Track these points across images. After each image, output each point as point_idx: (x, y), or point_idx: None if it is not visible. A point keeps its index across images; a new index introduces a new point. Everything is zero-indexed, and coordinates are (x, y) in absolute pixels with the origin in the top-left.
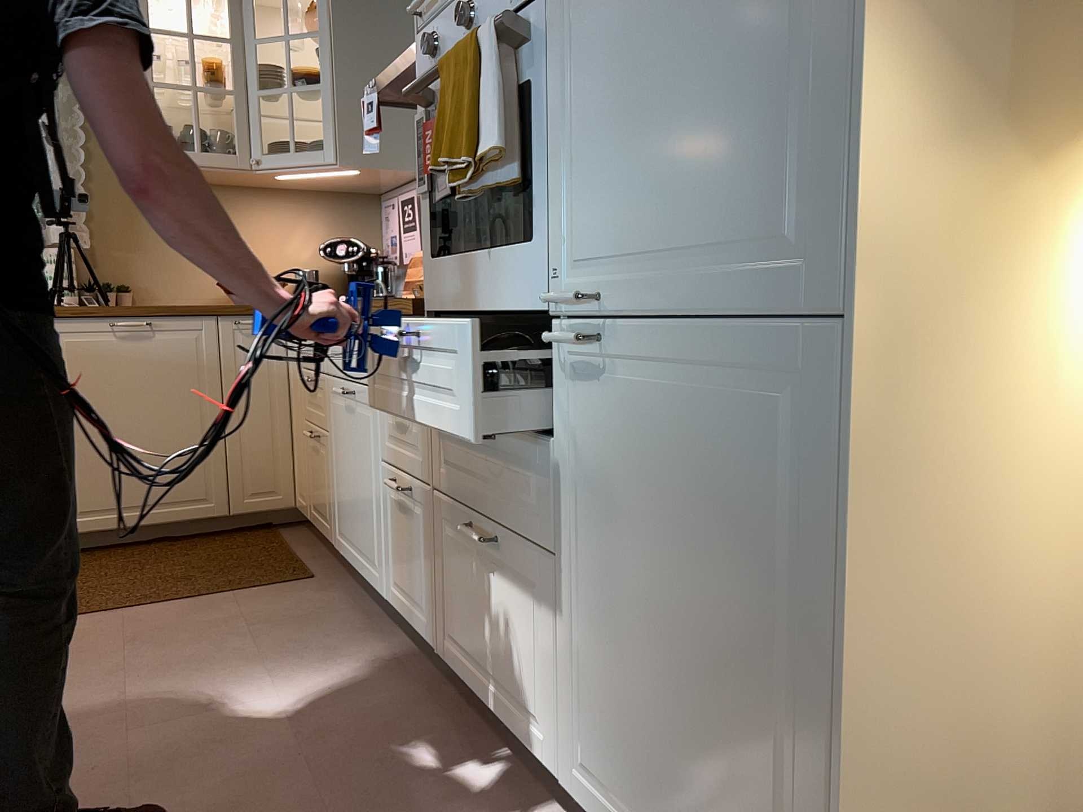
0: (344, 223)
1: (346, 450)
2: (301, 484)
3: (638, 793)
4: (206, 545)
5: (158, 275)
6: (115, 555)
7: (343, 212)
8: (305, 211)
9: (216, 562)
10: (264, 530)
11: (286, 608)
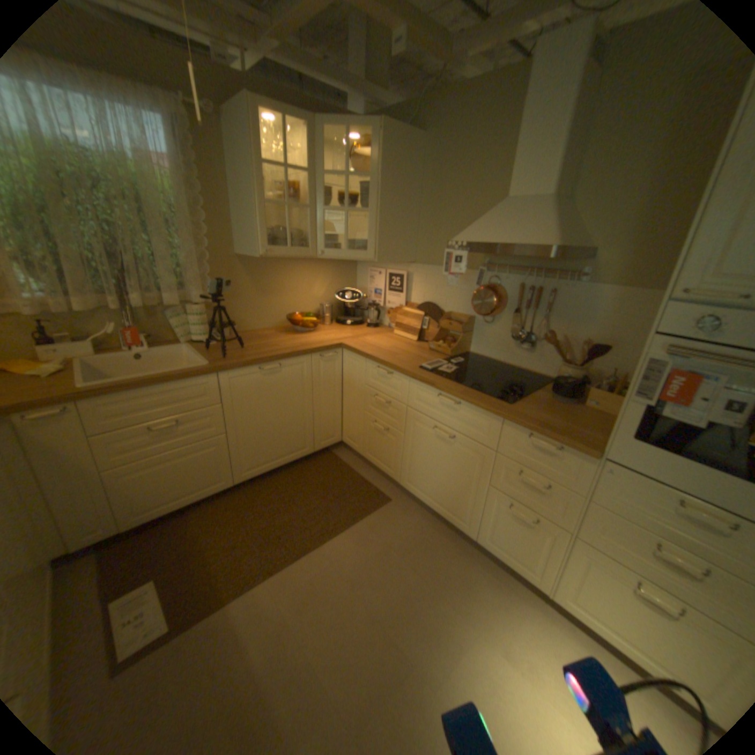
0: (338, 275)
1: (433, 455)
2: (353, 435)
3: None
4: (308, 471)
5: (247, 312)
6: (265, 487)
7: (338, 269)
8: (321, 269)
9: (328, 489)
10: (326, 452)
11: (402, 532)
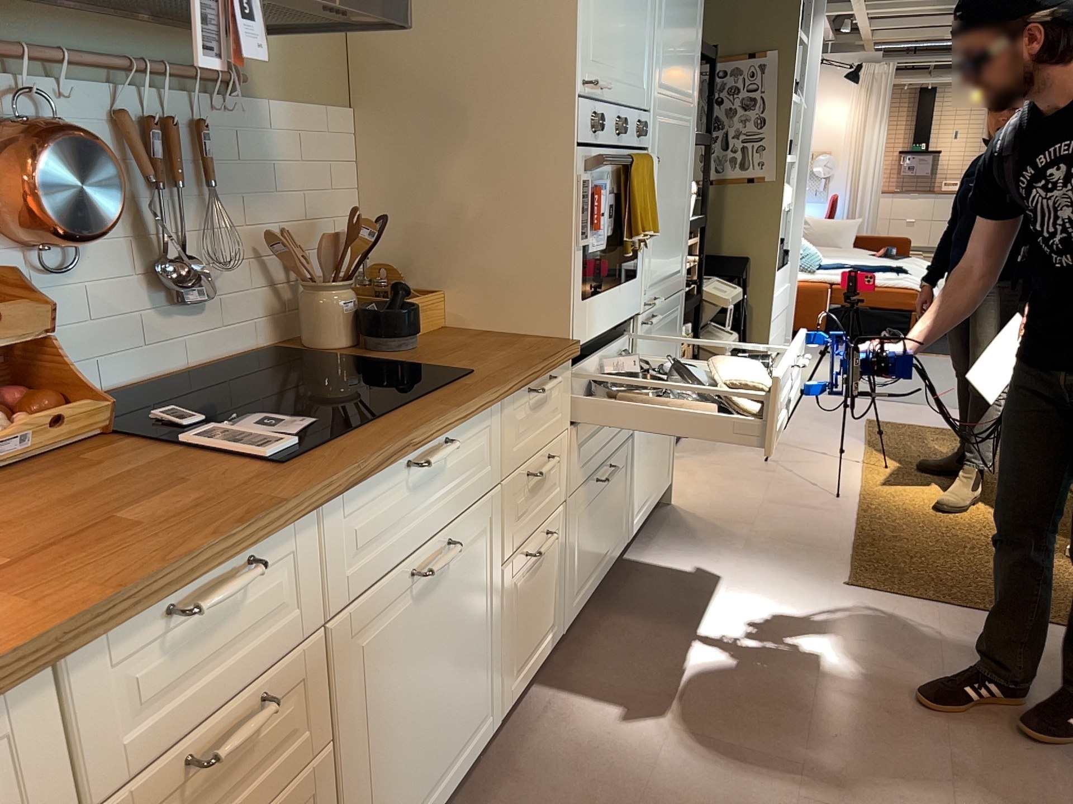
0: None
1: (417, 664)
2: None
3: (647, 485)
4: None
5: None
6: None
7: None
8: None
9: None
10: None
11: None
